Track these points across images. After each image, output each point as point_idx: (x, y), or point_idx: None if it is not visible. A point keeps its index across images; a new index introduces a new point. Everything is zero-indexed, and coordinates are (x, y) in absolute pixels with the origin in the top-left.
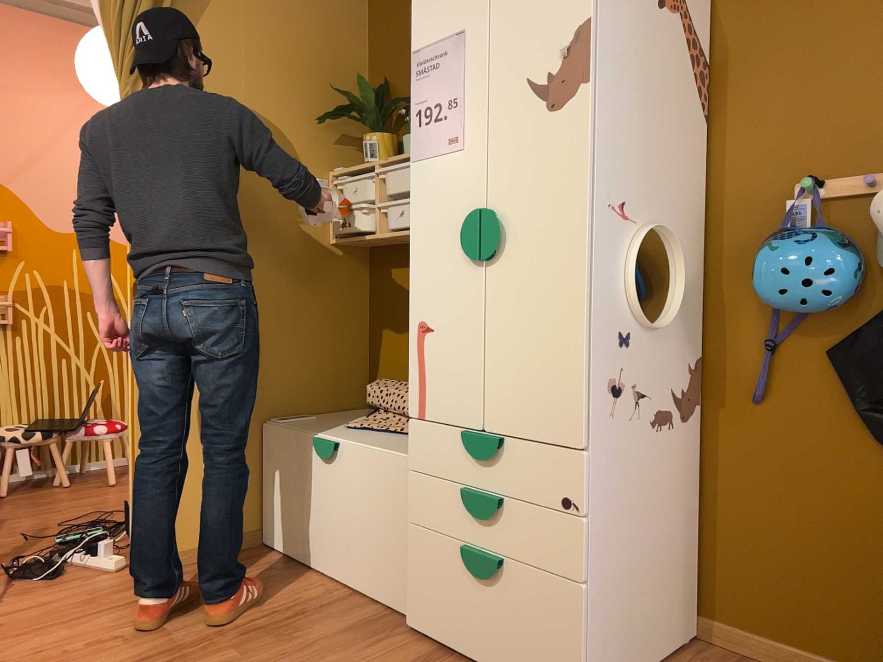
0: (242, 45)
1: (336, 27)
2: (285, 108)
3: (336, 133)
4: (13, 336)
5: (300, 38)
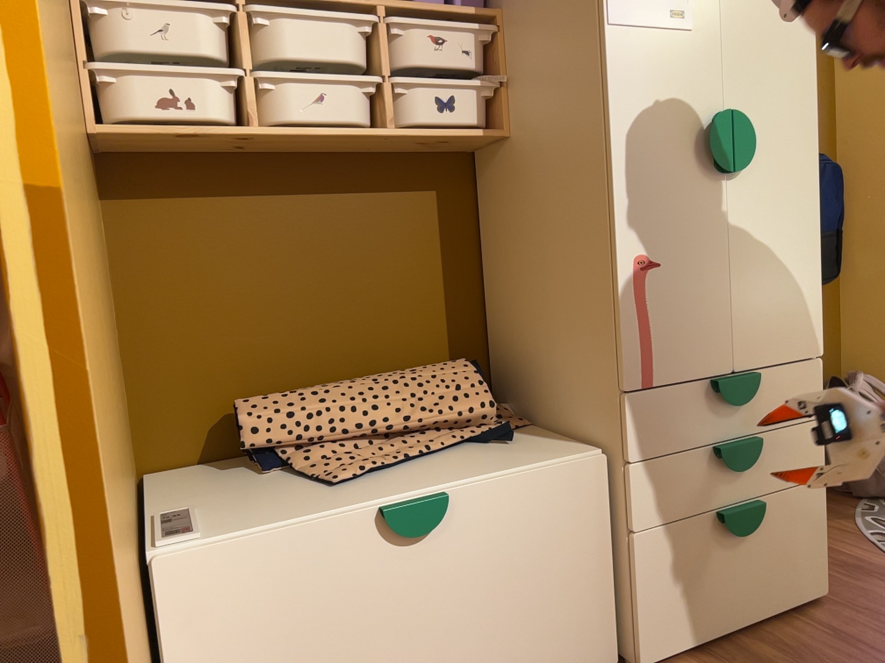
0: None
1: None
2: None
3: None
4: None
5: None
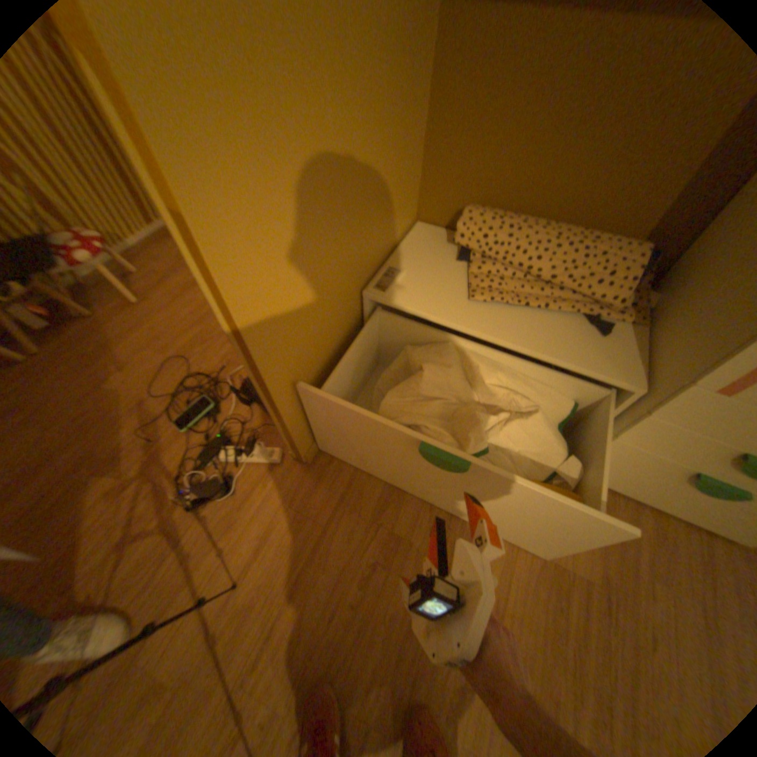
0: None
1: None
2: None
3: None
4: None
5: None
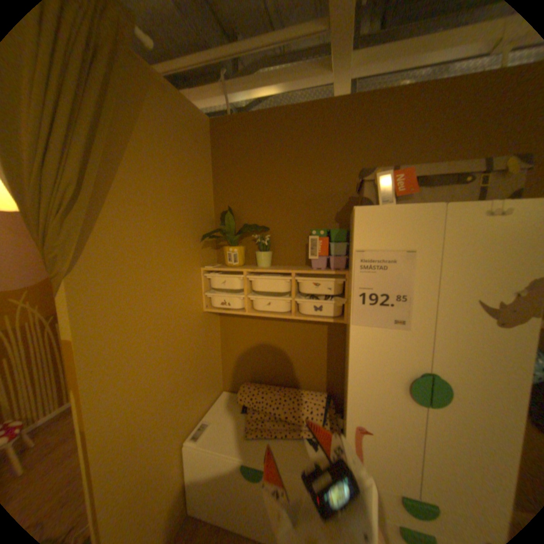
0: (147, 190)
1: (197, 170)
2: (176, 233)
3: (202, 241)
4: None
5: (180, 180)
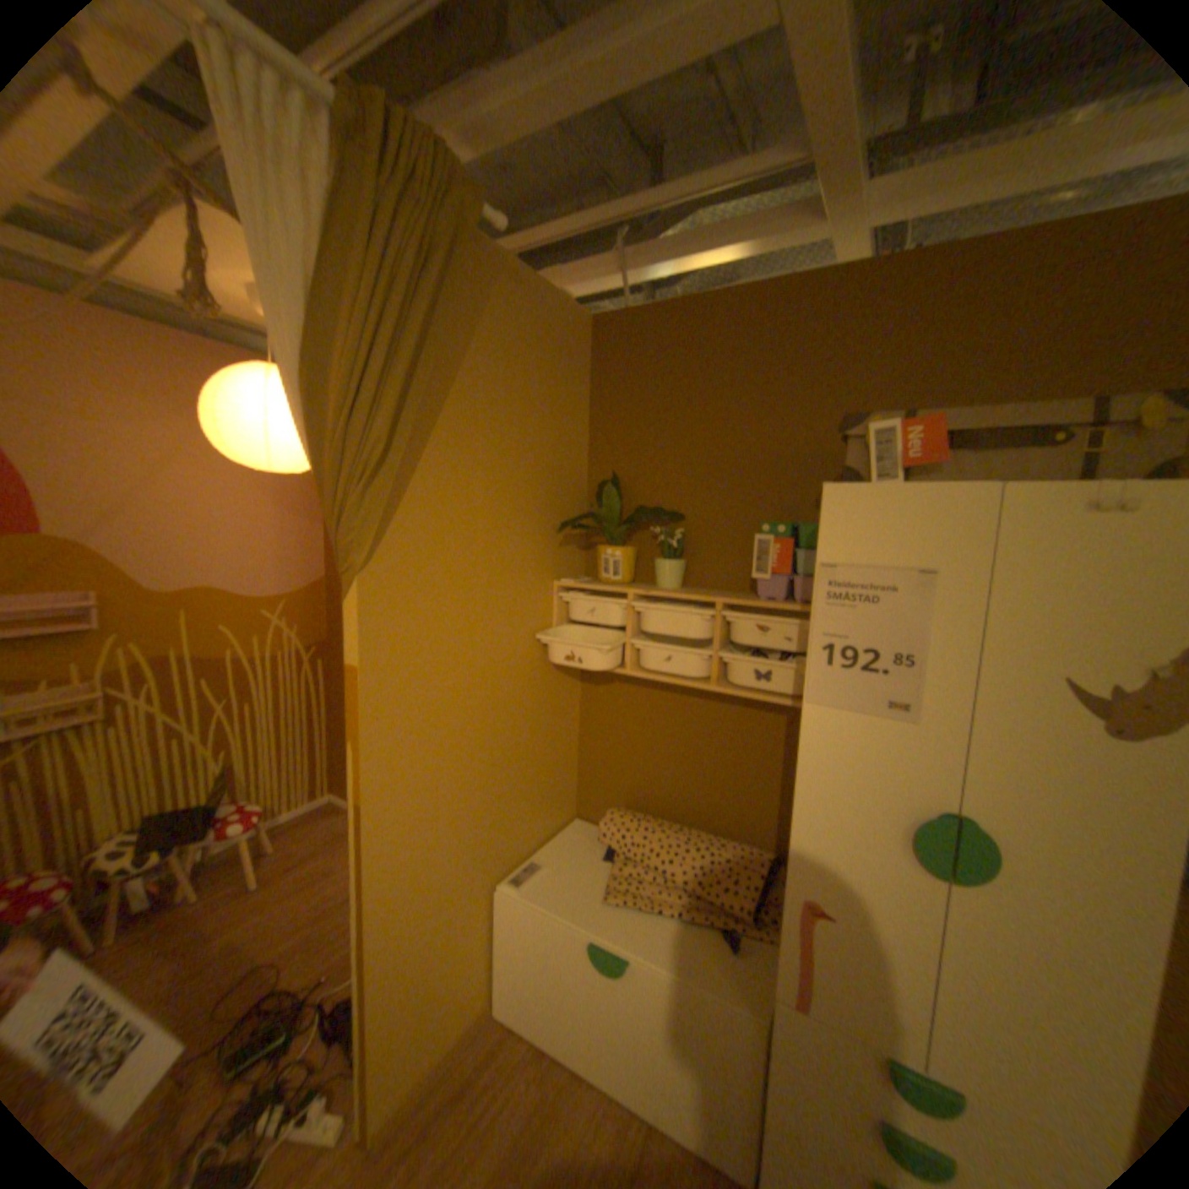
0: (478, 446)
1: (563, 408)
2: (517, 518)
3: (560, 534)
4: (101, 731)
5: (532, 427)
